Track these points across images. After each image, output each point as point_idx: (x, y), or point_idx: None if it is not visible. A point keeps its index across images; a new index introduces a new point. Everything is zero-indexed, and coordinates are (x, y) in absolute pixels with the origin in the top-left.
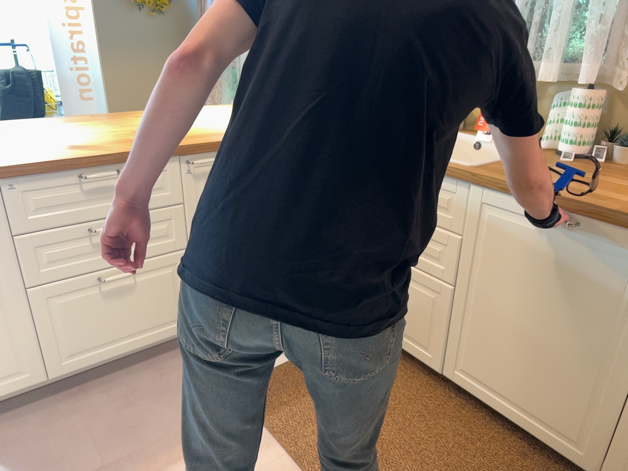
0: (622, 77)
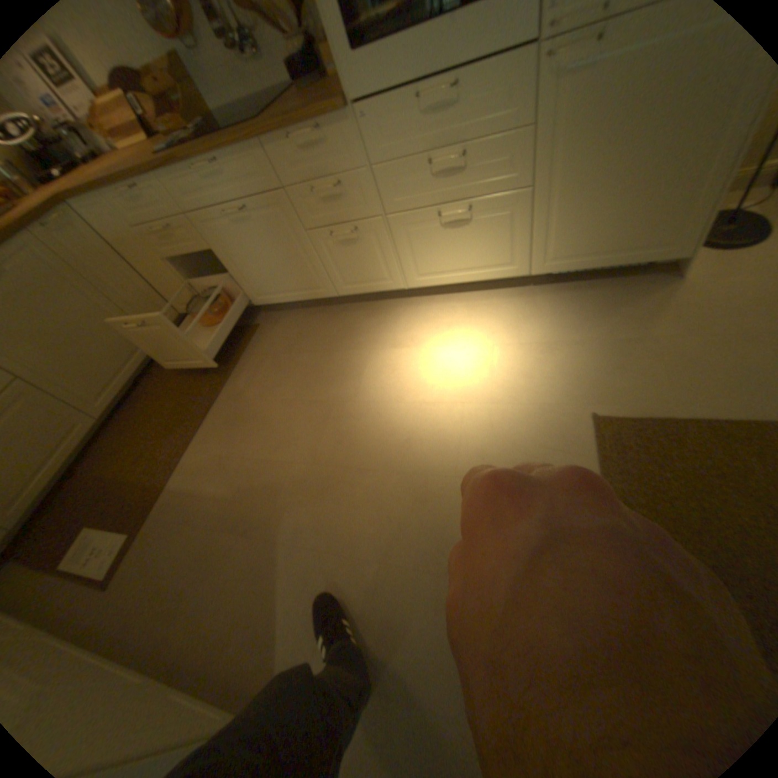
0: None
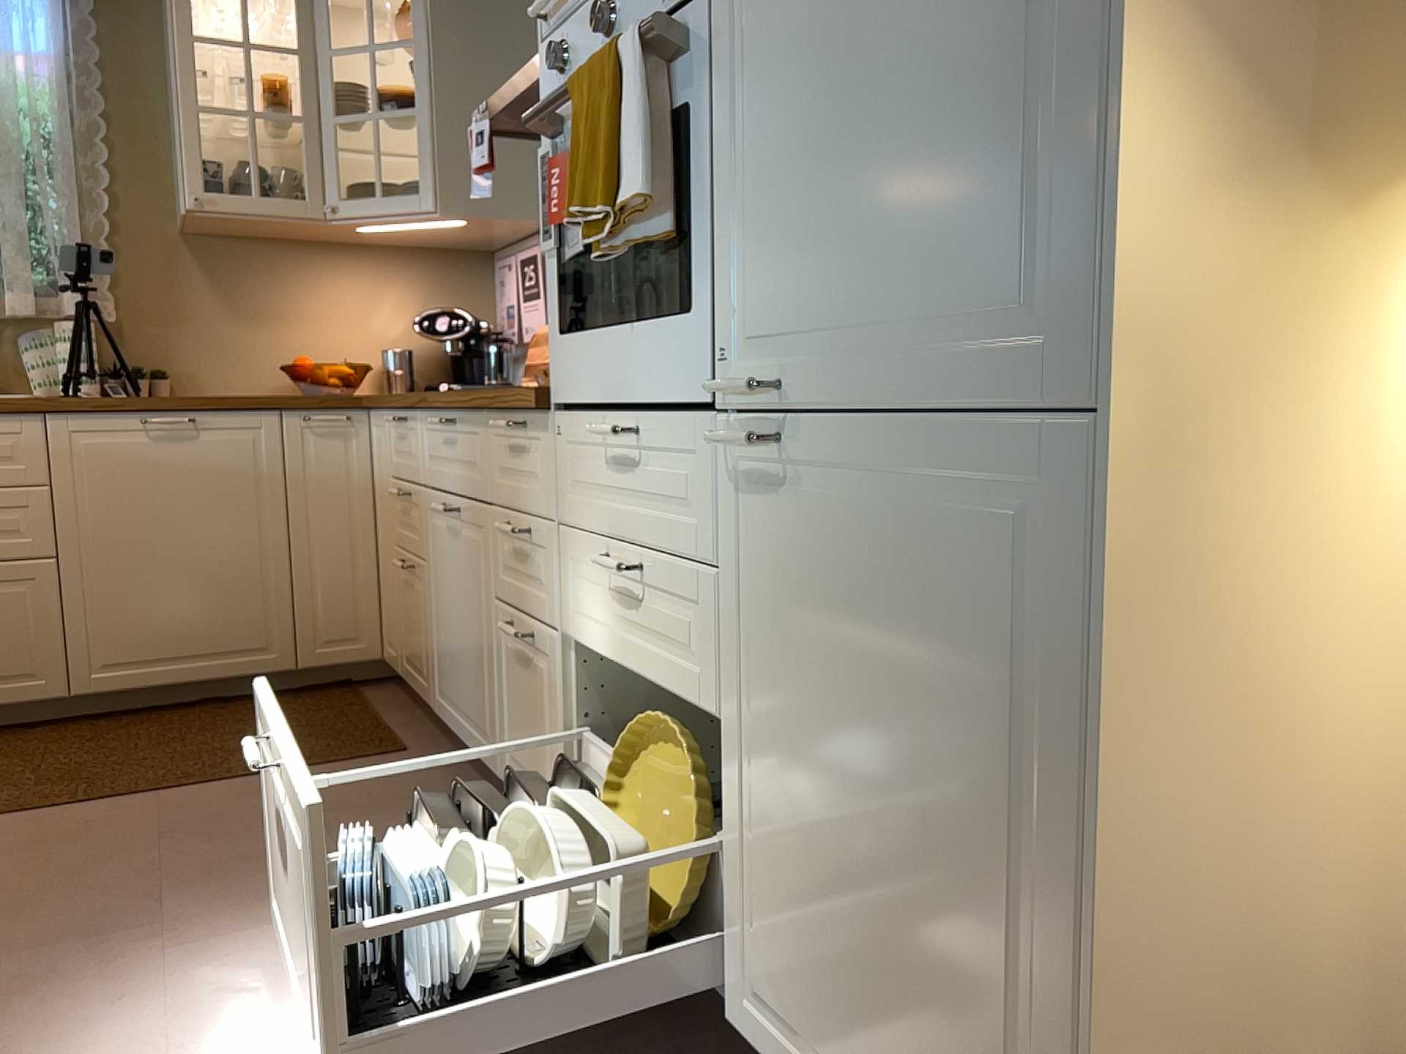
0: (110, 307)
